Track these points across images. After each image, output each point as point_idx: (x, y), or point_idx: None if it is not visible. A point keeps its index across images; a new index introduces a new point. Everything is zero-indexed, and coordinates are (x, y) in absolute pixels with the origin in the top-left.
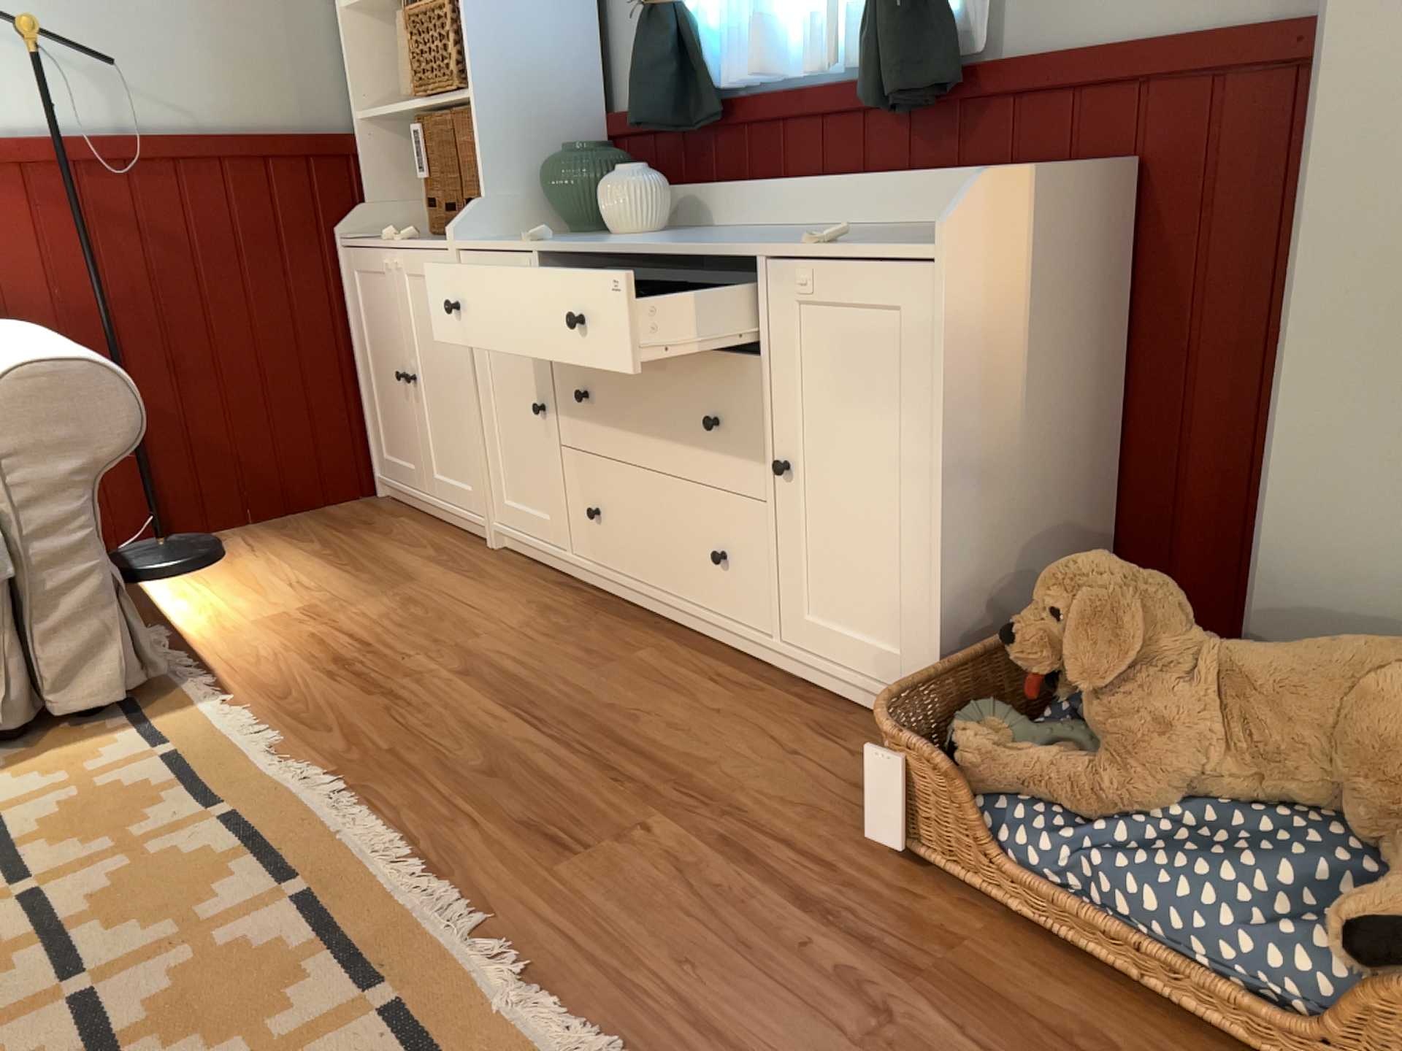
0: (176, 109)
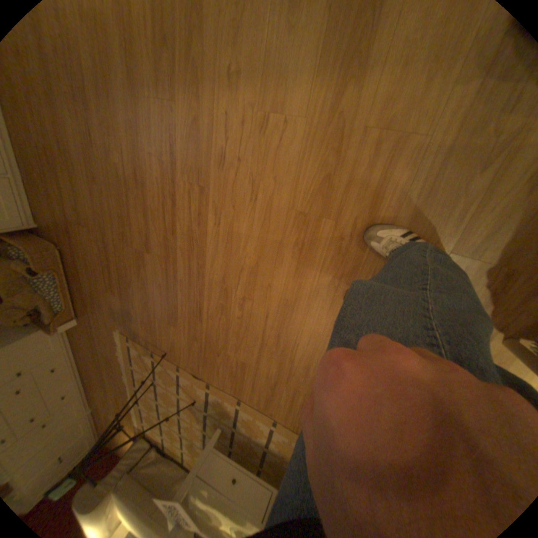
0: None
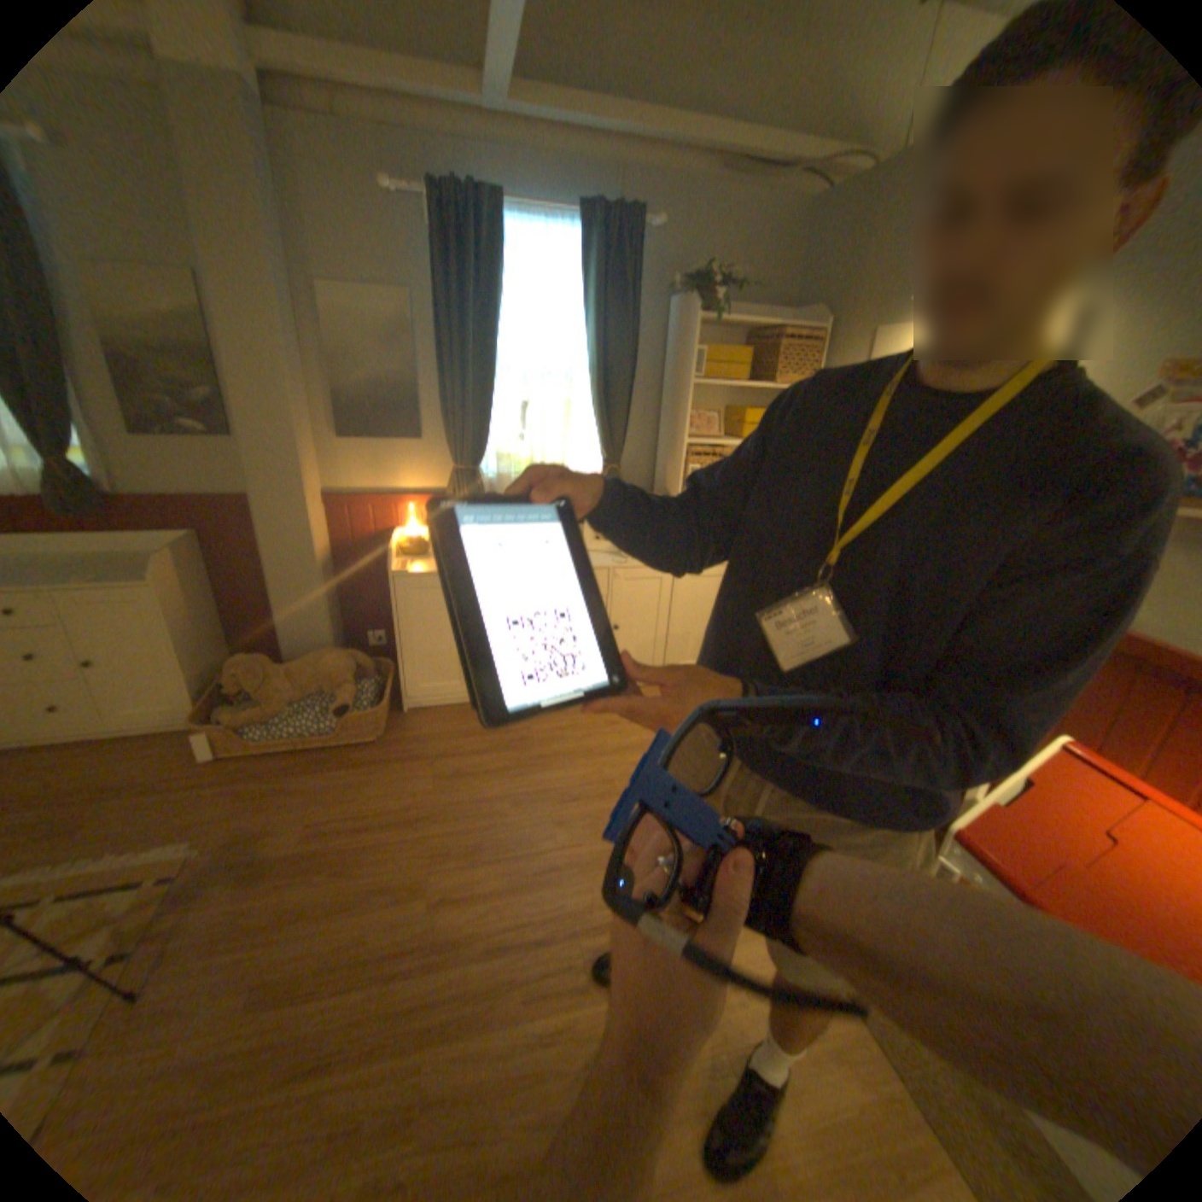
0: None
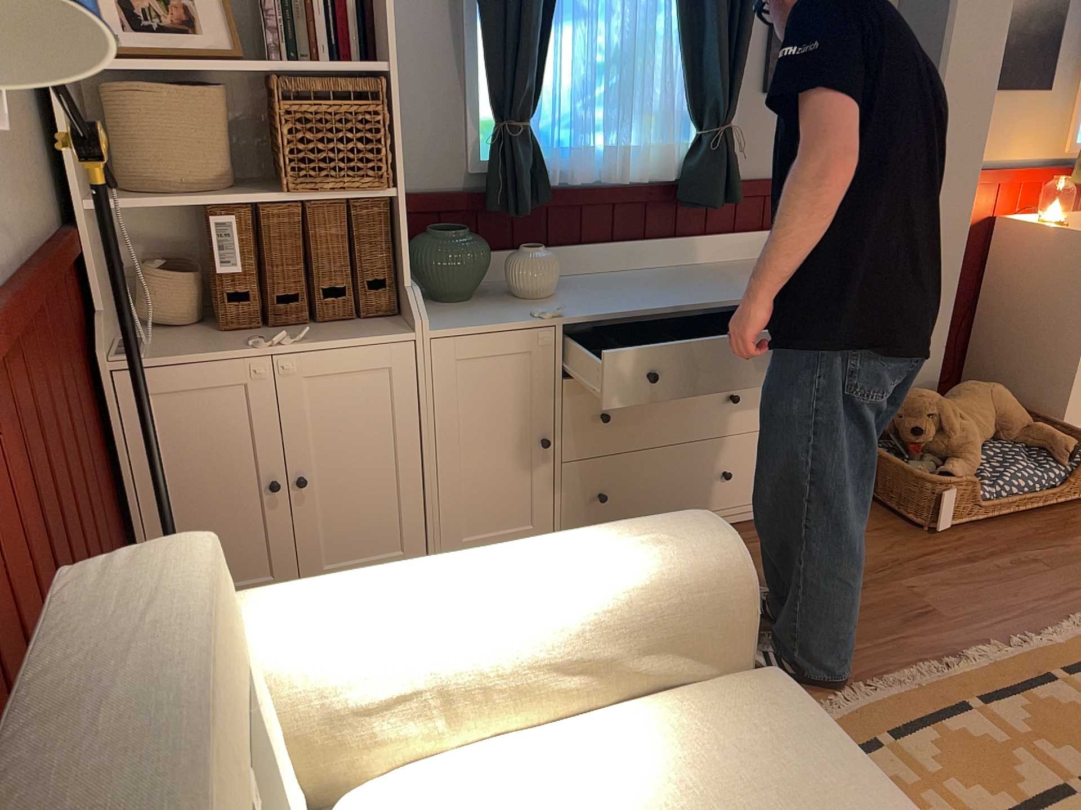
0: (0, 229)
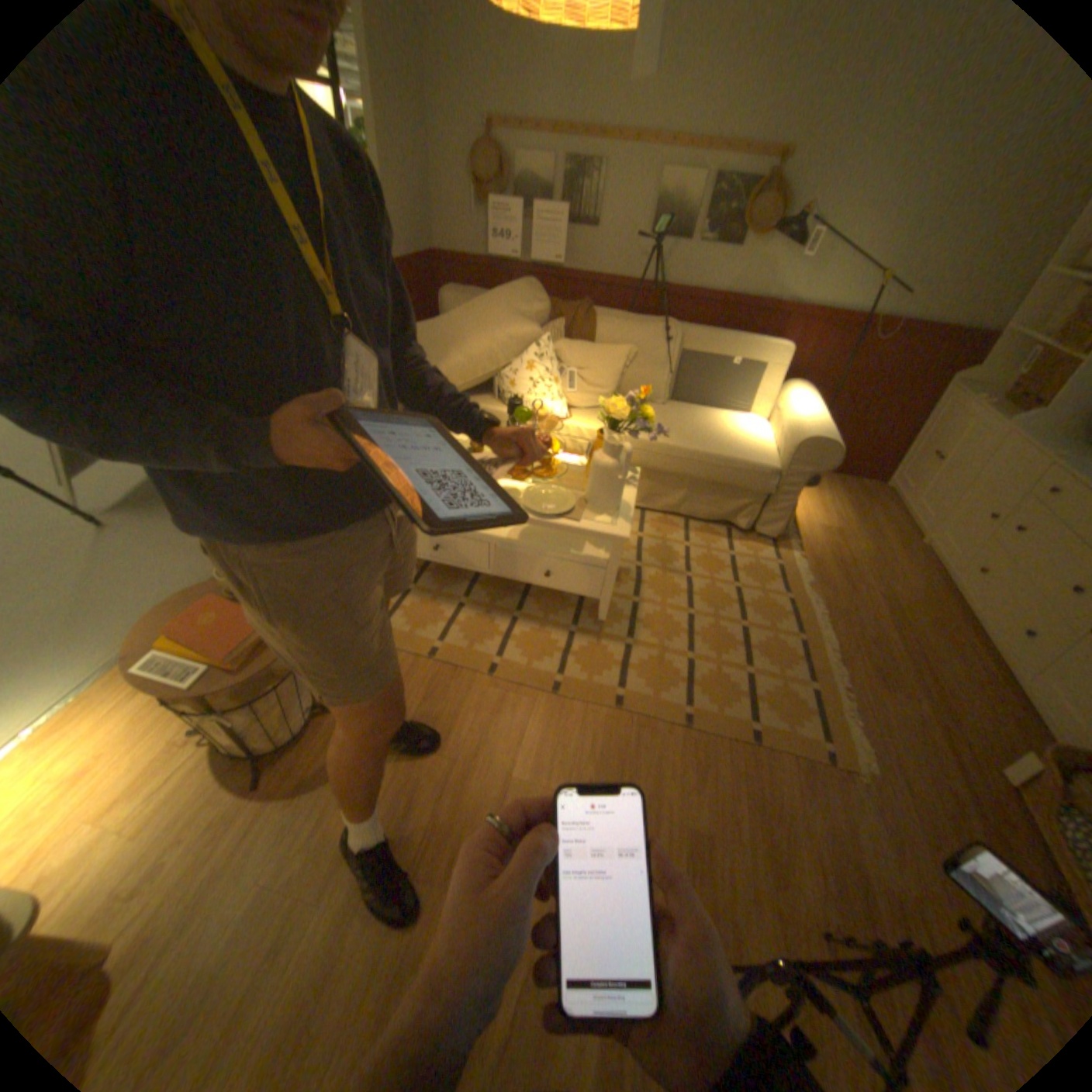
0: (922, 307)
